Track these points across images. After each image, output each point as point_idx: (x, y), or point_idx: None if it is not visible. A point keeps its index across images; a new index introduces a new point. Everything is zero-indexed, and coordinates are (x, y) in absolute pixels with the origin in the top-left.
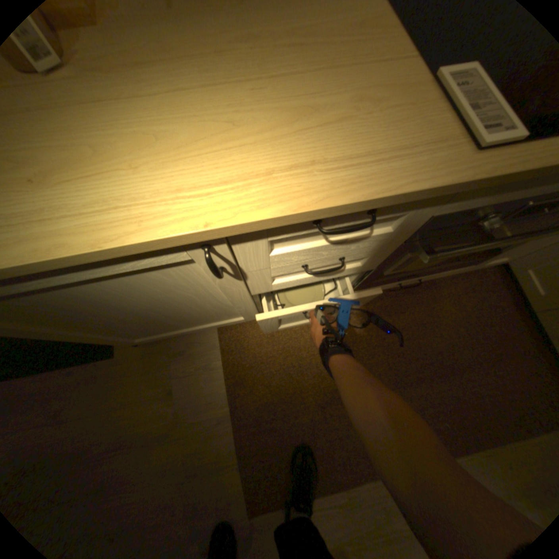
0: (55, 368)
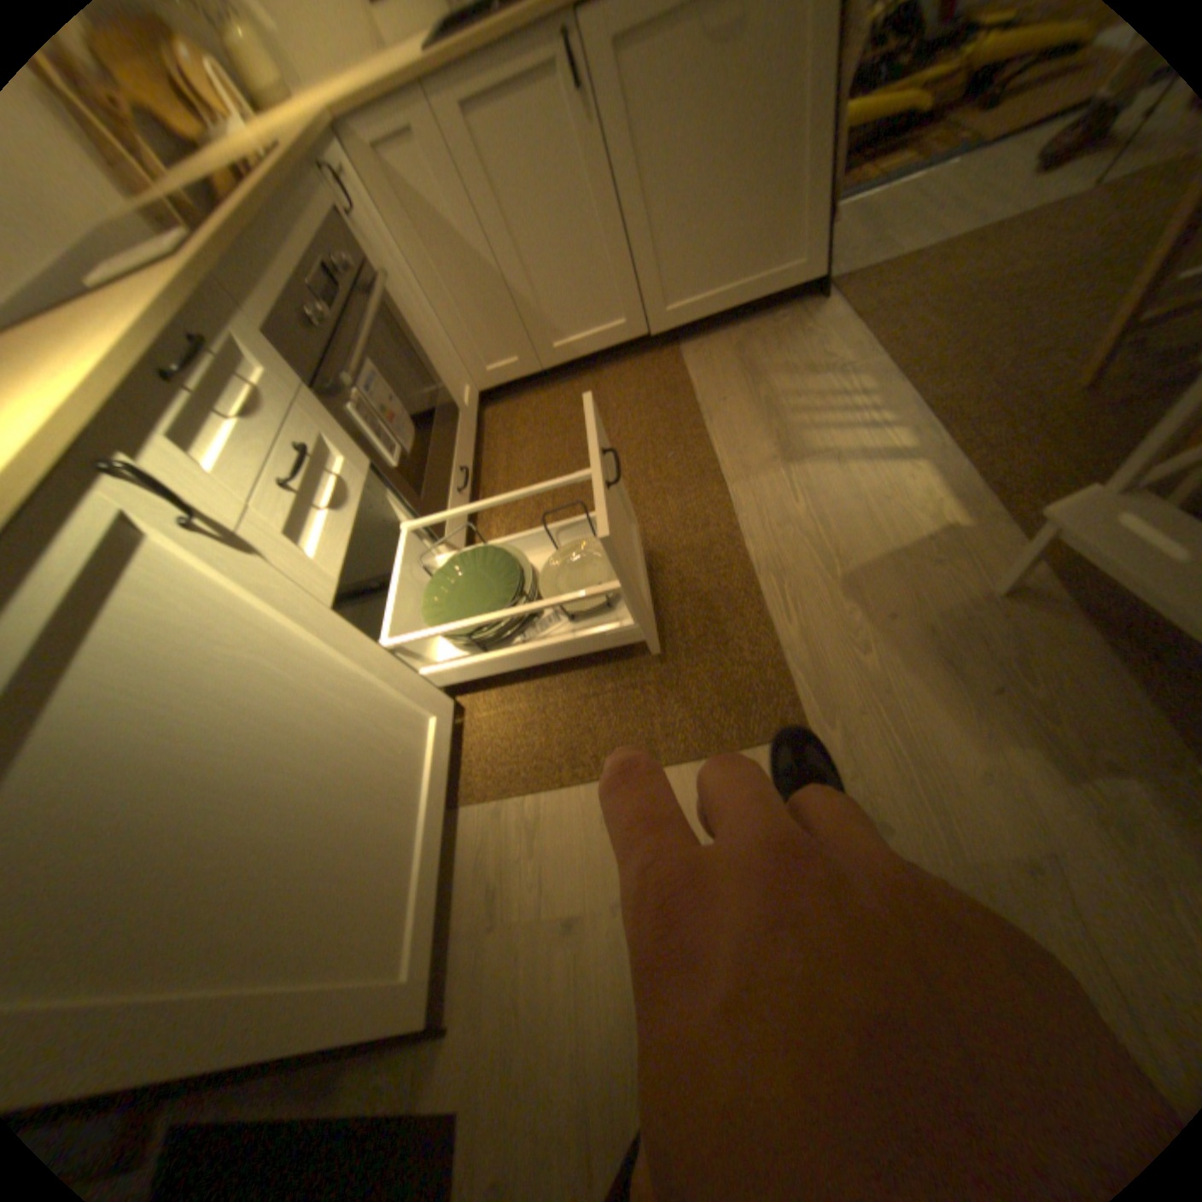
0: None
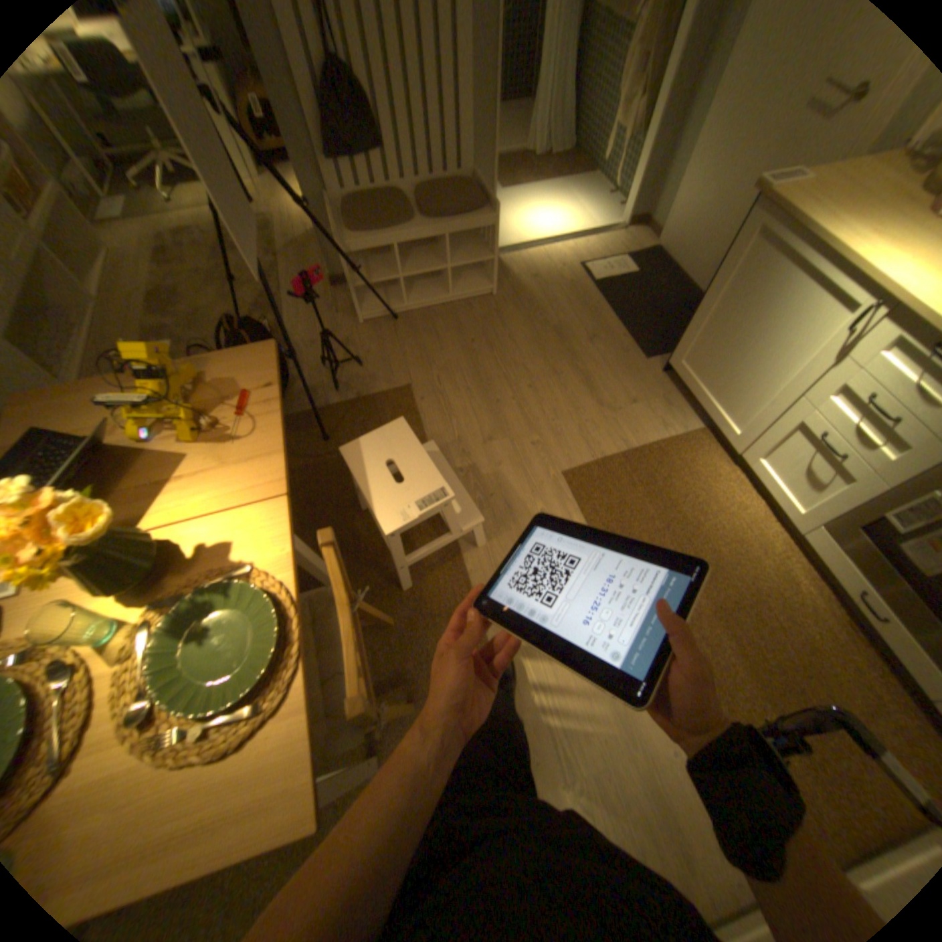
0: (627, 328)
